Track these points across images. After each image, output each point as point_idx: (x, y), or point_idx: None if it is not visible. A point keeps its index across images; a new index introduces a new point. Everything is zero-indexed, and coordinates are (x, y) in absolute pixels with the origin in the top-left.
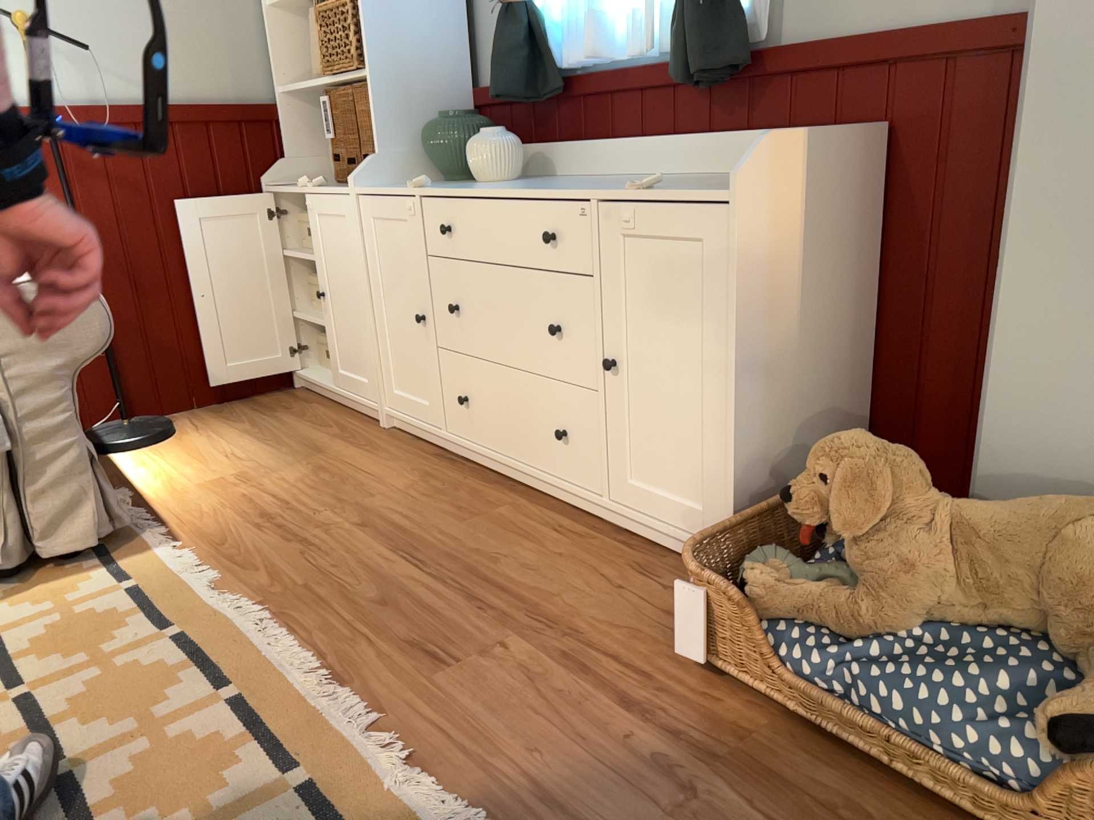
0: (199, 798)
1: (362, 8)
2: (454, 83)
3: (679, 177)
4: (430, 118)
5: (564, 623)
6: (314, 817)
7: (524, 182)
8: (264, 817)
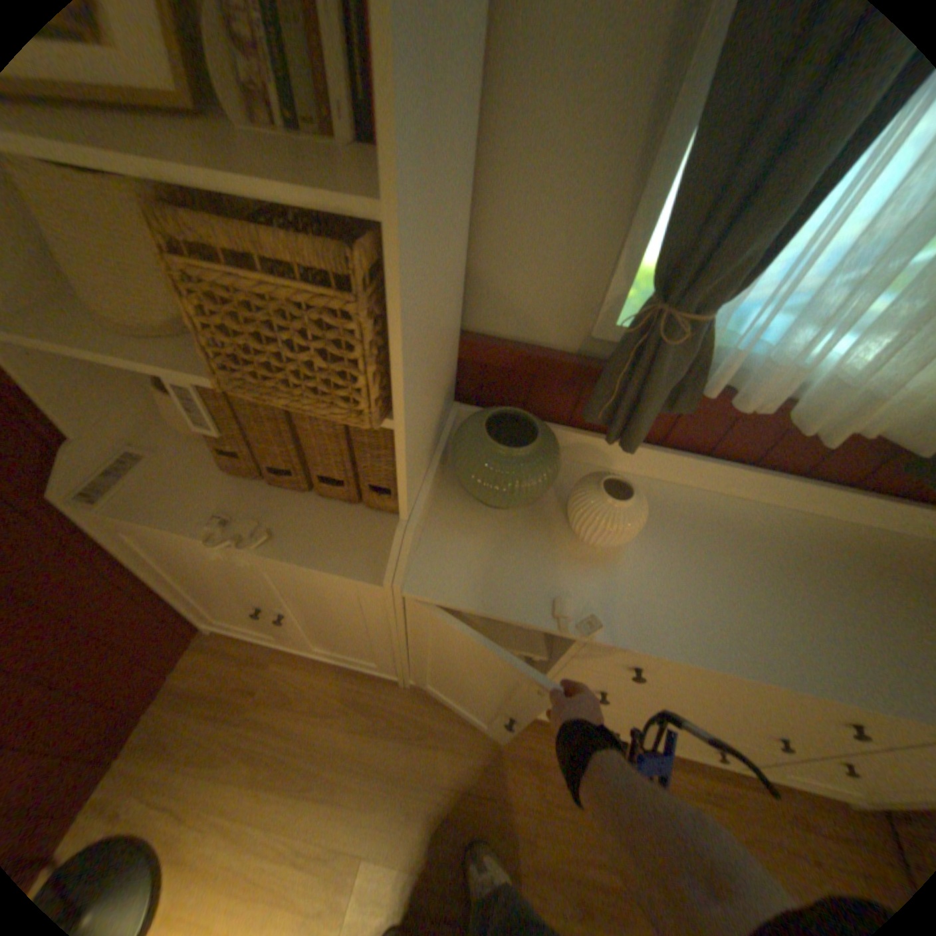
0: None
1: (407, 313)
2: (457, 341)
3: (839, 536)
4: (441, 413)
5: None
6: None
7: (650, 534)
8: None
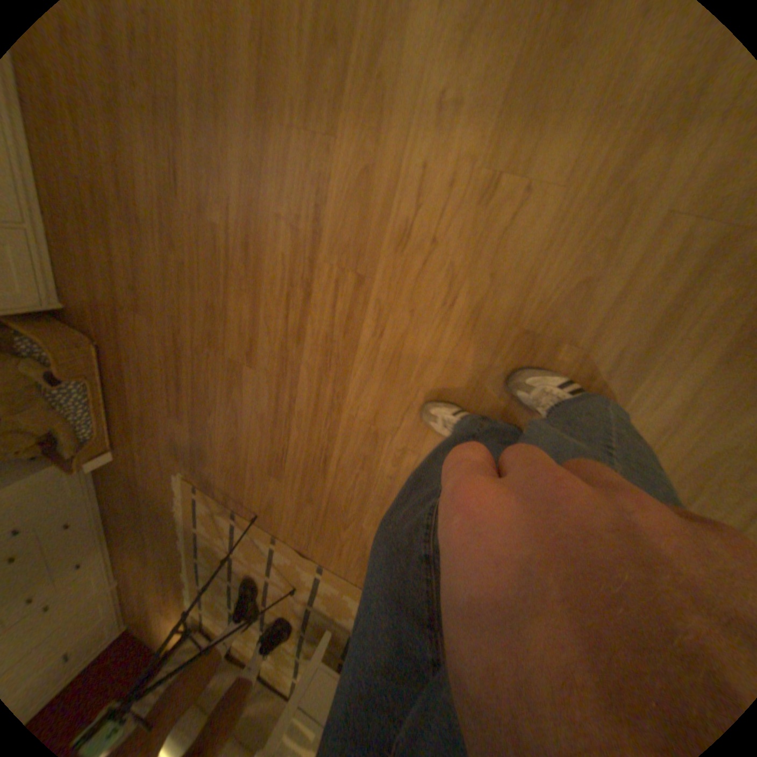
0: (205, 548)
1: None
2: None
3: None
4: None
5: (122, 489)
6: (190, 521)
7: None
8: (197, 532)
